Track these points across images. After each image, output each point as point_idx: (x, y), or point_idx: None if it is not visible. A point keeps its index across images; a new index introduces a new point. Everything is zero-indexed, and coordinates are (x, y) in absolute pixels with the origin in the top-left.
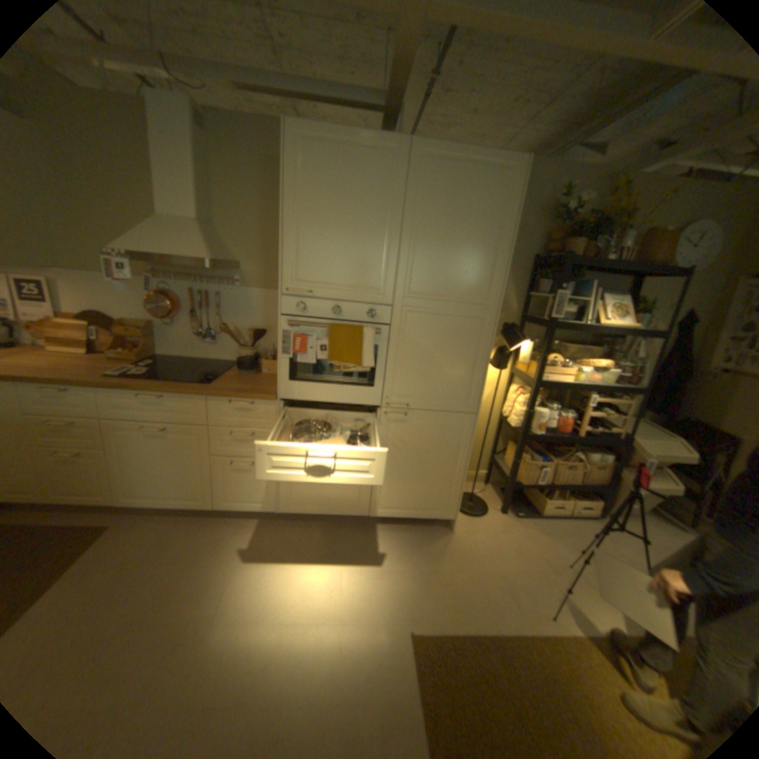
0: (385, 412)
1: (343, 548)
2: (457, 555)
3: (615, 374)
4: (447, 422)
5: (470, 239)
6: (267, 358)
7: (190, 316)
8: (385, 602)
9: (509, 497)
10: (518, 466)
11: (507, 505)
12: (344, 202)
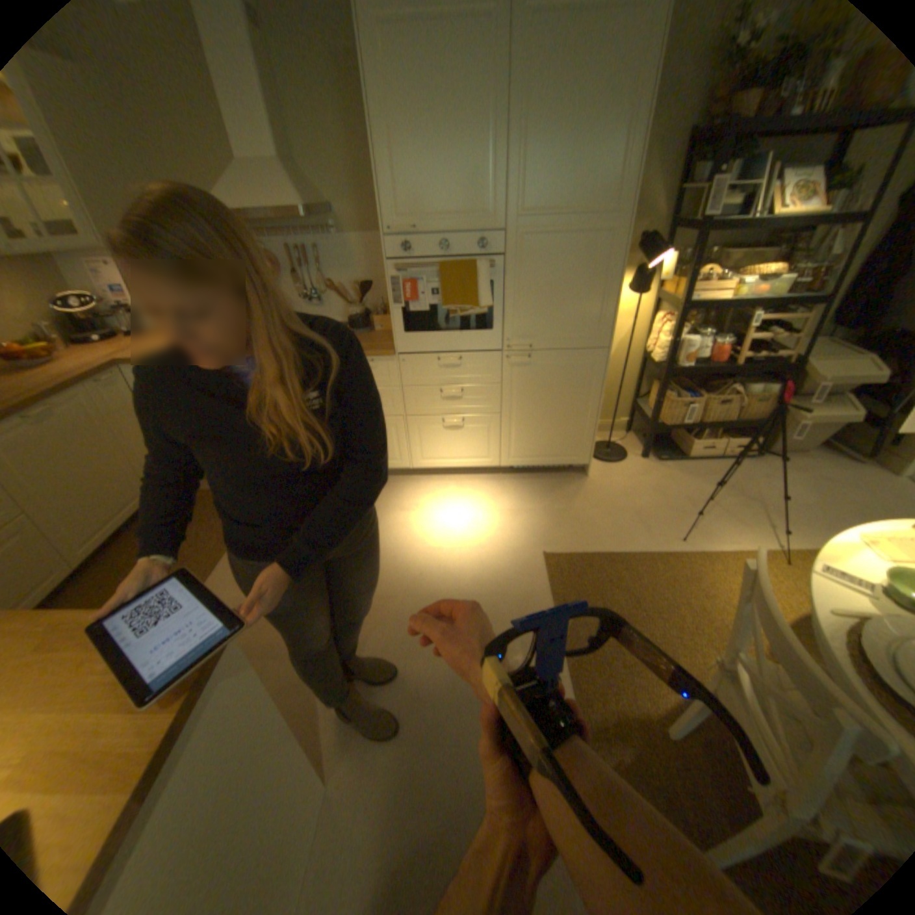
0: (507, 356)
1: (476, 494)
2: (590, 495)
3: (788, 280)
4: (575, 361)
5: (594, 124)
6: (377, 315)
7: (291, 277)
8: (519, 532)
9: (650, 439)
10: (660, 405)
11: (648, 448)
12: (436, 103)
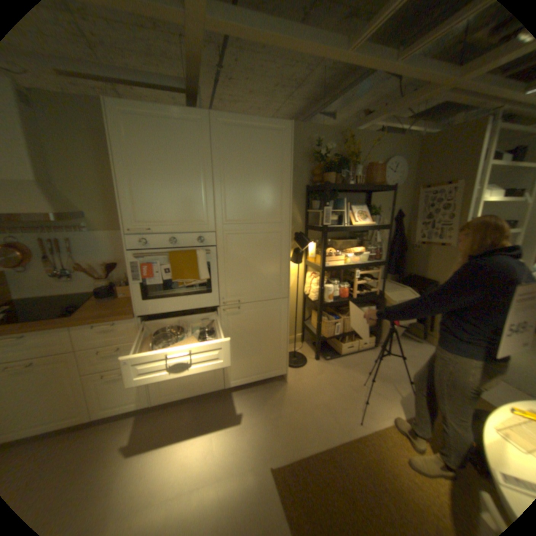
0: (224, 309)
1: (209, 419)
2: (293, 399)
3: (367, 255)
4: (270, 307)
5: (264, 179)
6: (123, 285)
7: (45, 261)
8: (249, 451)
9: (319, 348)
10: (321, 326)
11: (319, 354)
12: (166, 159)
